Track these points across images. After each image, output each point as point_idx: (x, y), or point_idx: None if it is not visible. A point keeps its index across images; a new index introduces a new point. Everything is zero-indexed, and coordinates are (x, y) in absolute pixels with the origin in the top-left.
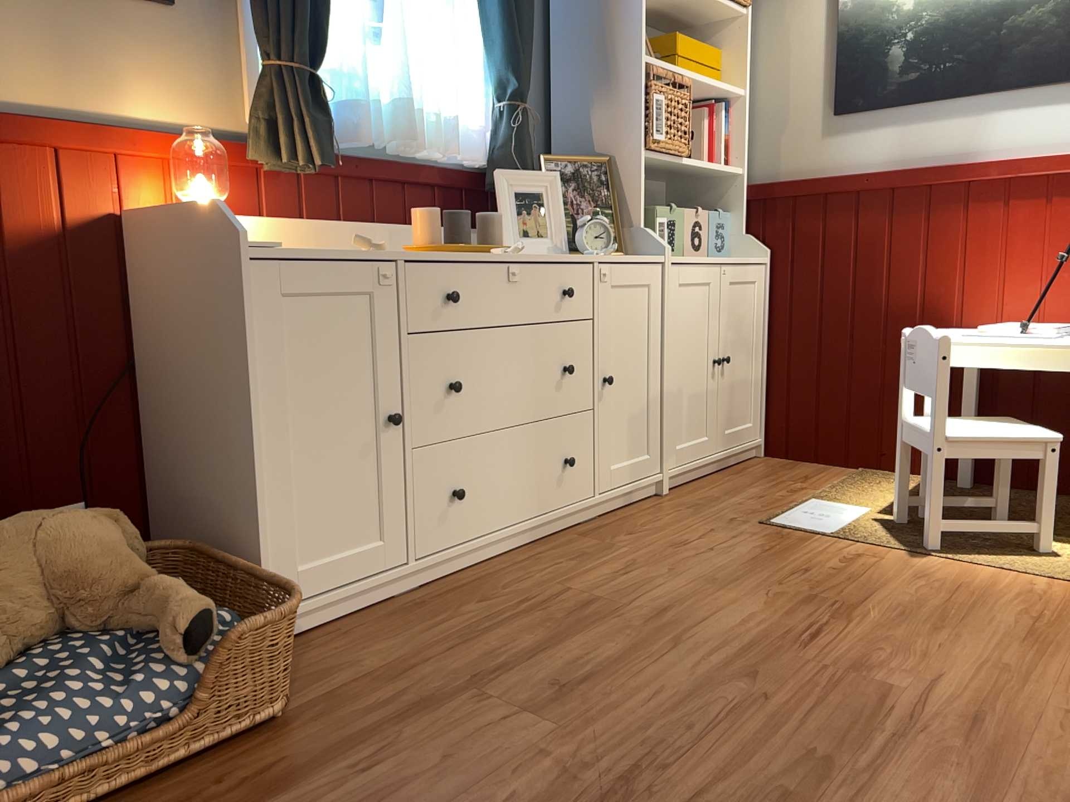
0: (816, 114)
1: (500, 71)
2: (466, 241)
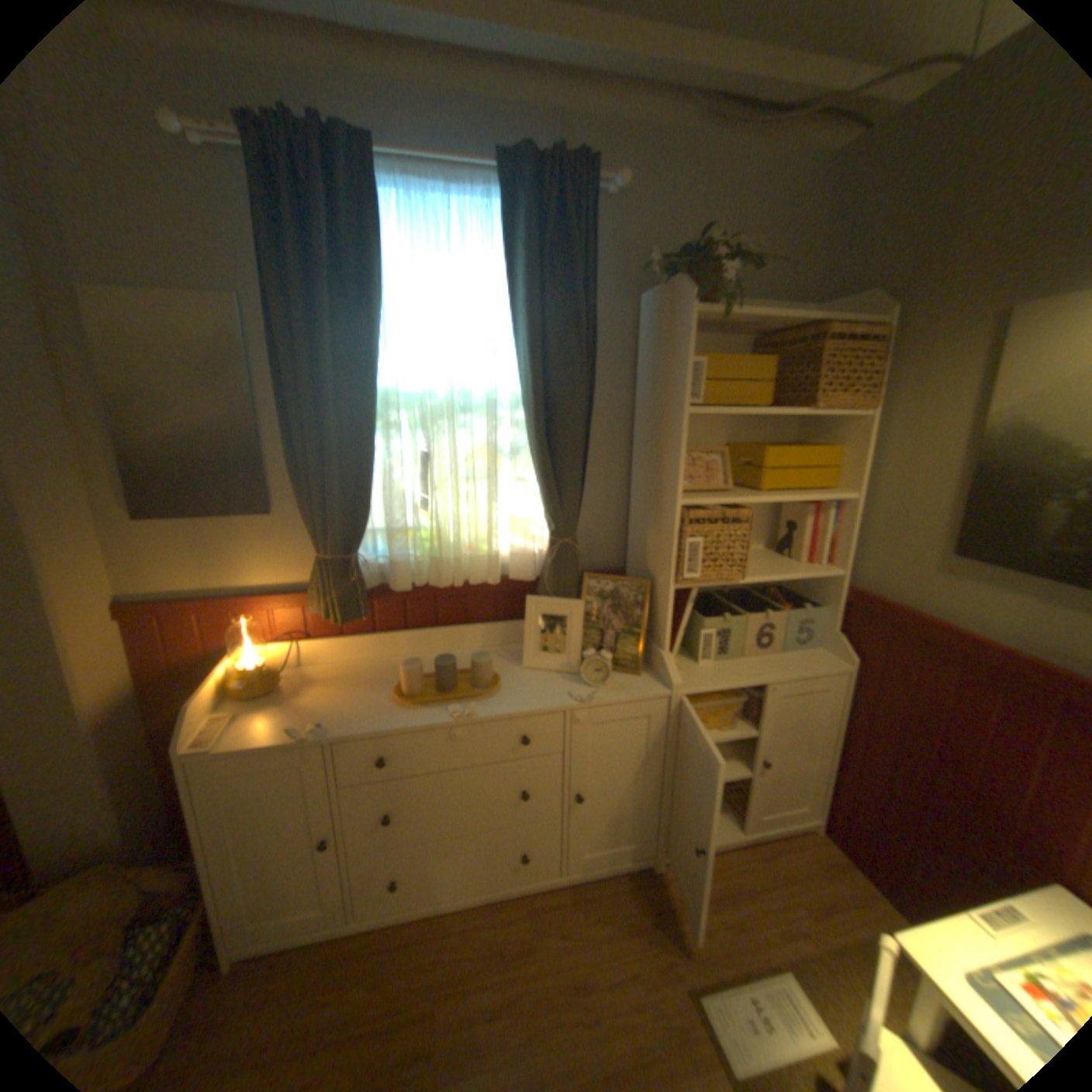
0: (940, 544)
1: (545, 511)
2: (449, 684)
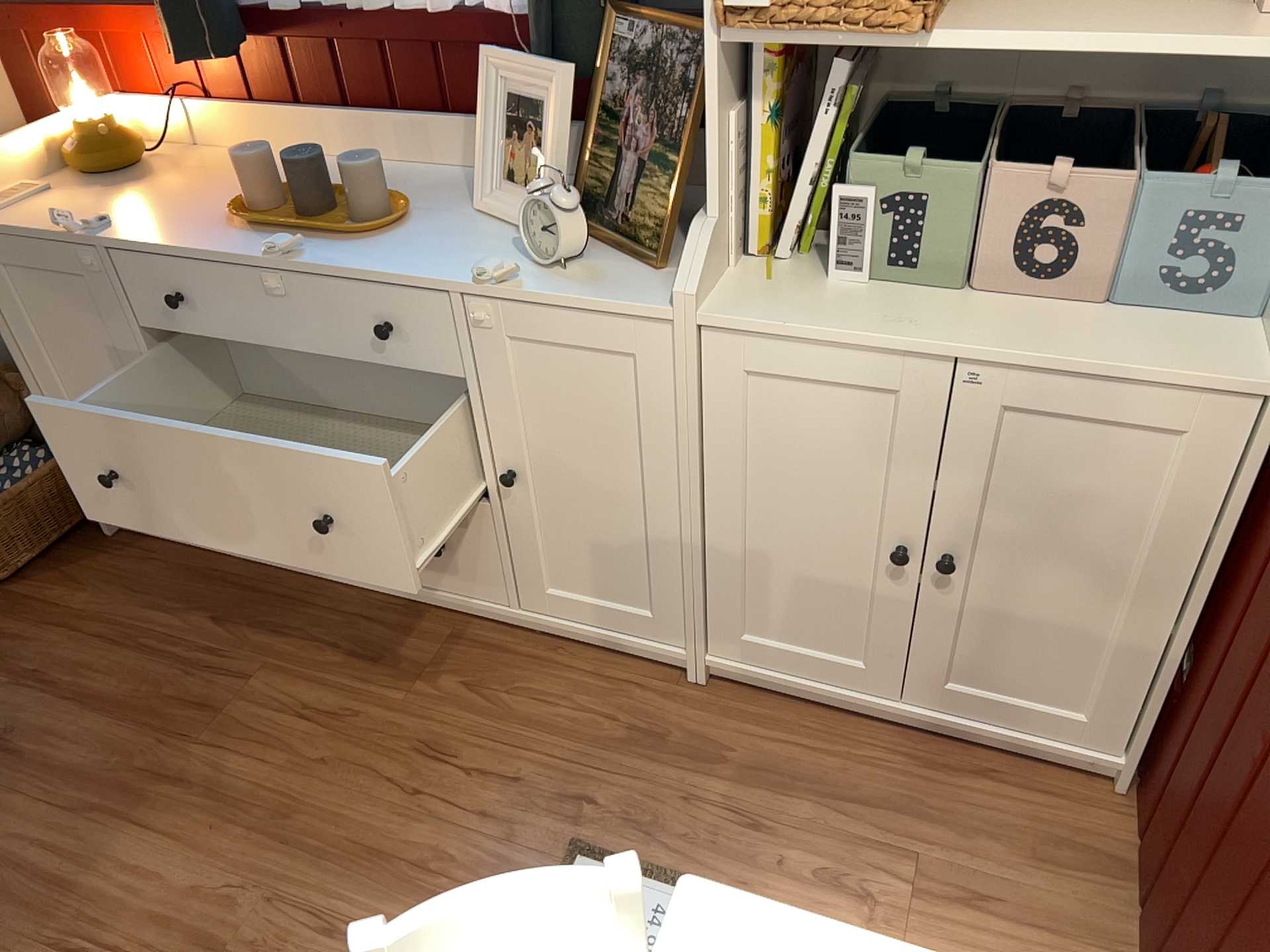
0: None
1: None
2: (318, 209)
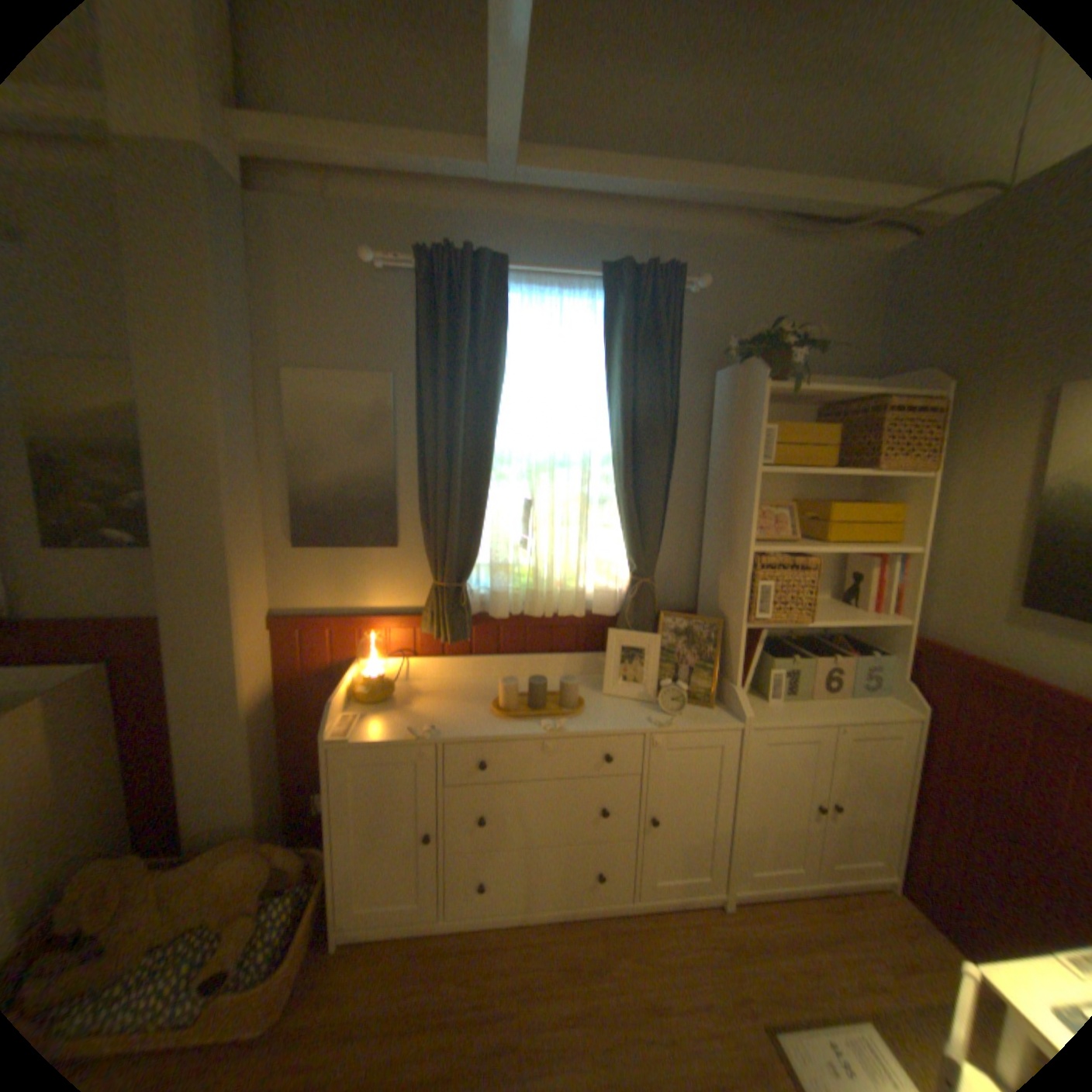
0: (1006, 596)
1: (627, 554)
2: (539, 703)
